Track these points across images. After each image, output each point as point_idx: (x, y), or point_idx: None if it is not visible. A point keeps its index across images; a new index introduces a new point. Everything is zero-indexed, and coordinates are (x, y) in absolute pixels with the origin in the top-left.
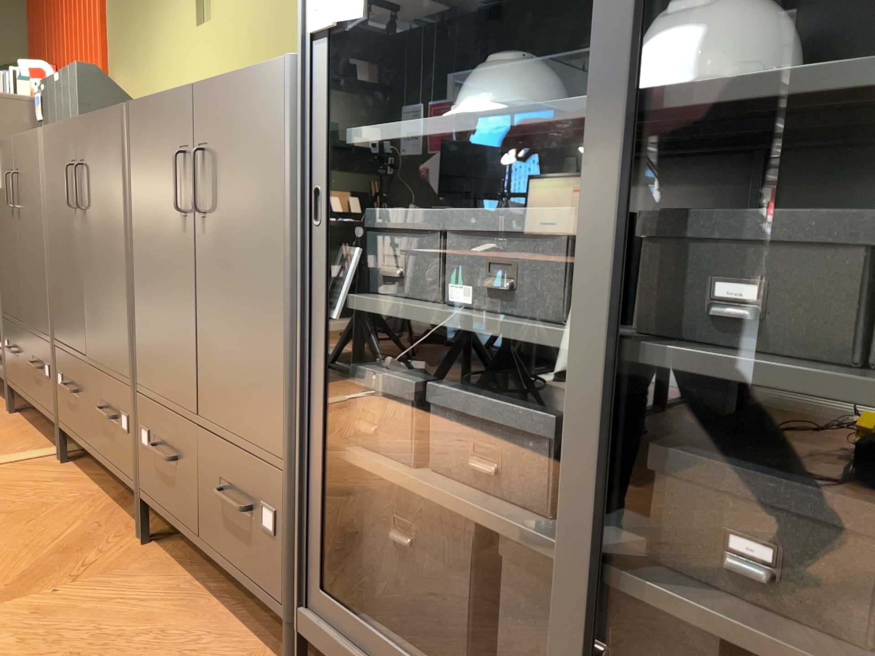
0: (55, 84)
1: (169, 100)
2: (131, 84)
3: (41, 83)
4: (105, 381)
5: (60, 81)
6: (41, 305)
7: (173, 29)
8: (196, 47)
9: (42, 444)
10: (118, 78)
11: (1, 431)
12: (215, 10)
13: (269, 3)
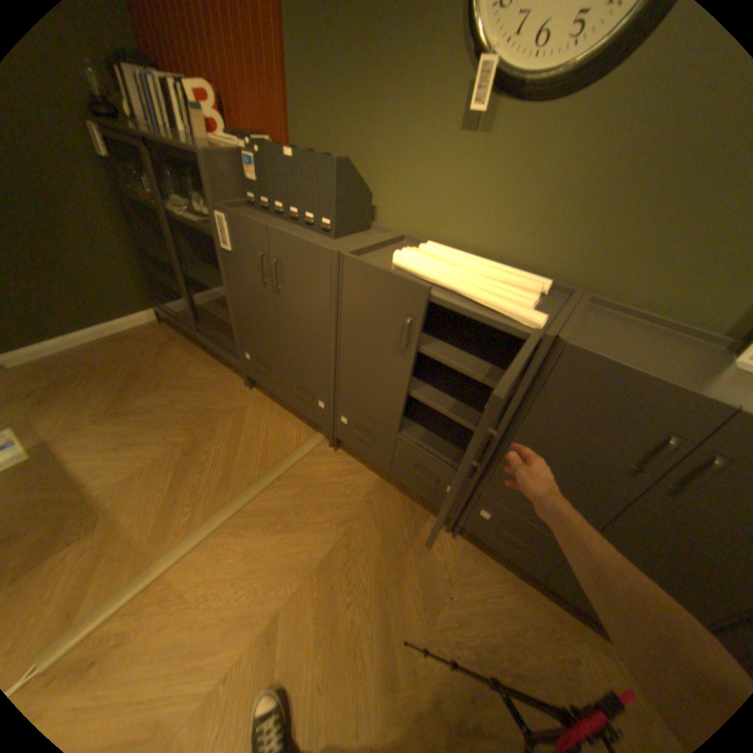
0: (283, 155)
1: (671, 390)
2: (328, 139)
3: (251, 140)
4: (427, 459)
5: (296, 159)
6: (317, 367)
7: (415, 111)
8: (456, 151)
9: (304, 427)
10: (305, 124)
11: (264, 413)
12: (503, 123)
13: (609, 158)
